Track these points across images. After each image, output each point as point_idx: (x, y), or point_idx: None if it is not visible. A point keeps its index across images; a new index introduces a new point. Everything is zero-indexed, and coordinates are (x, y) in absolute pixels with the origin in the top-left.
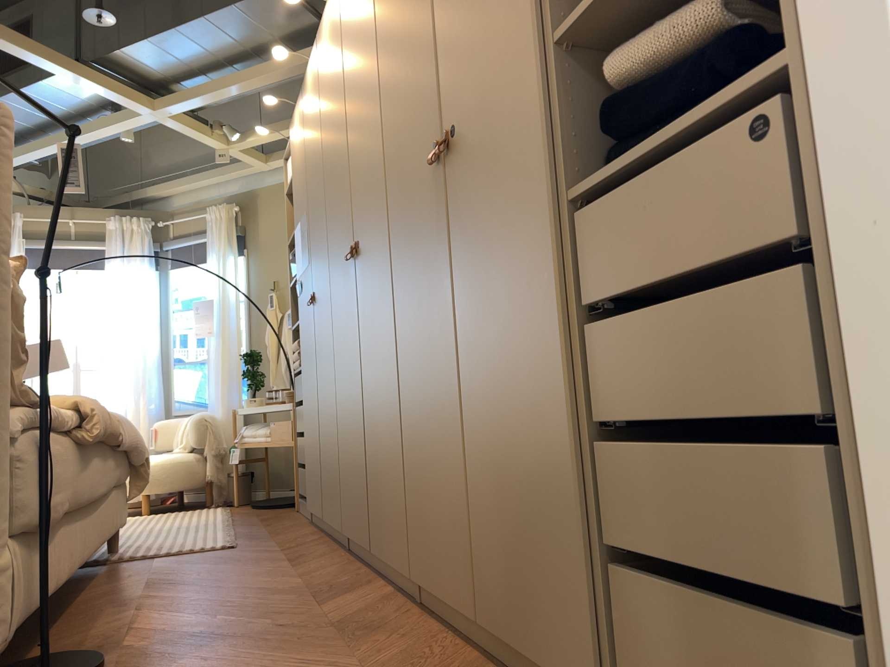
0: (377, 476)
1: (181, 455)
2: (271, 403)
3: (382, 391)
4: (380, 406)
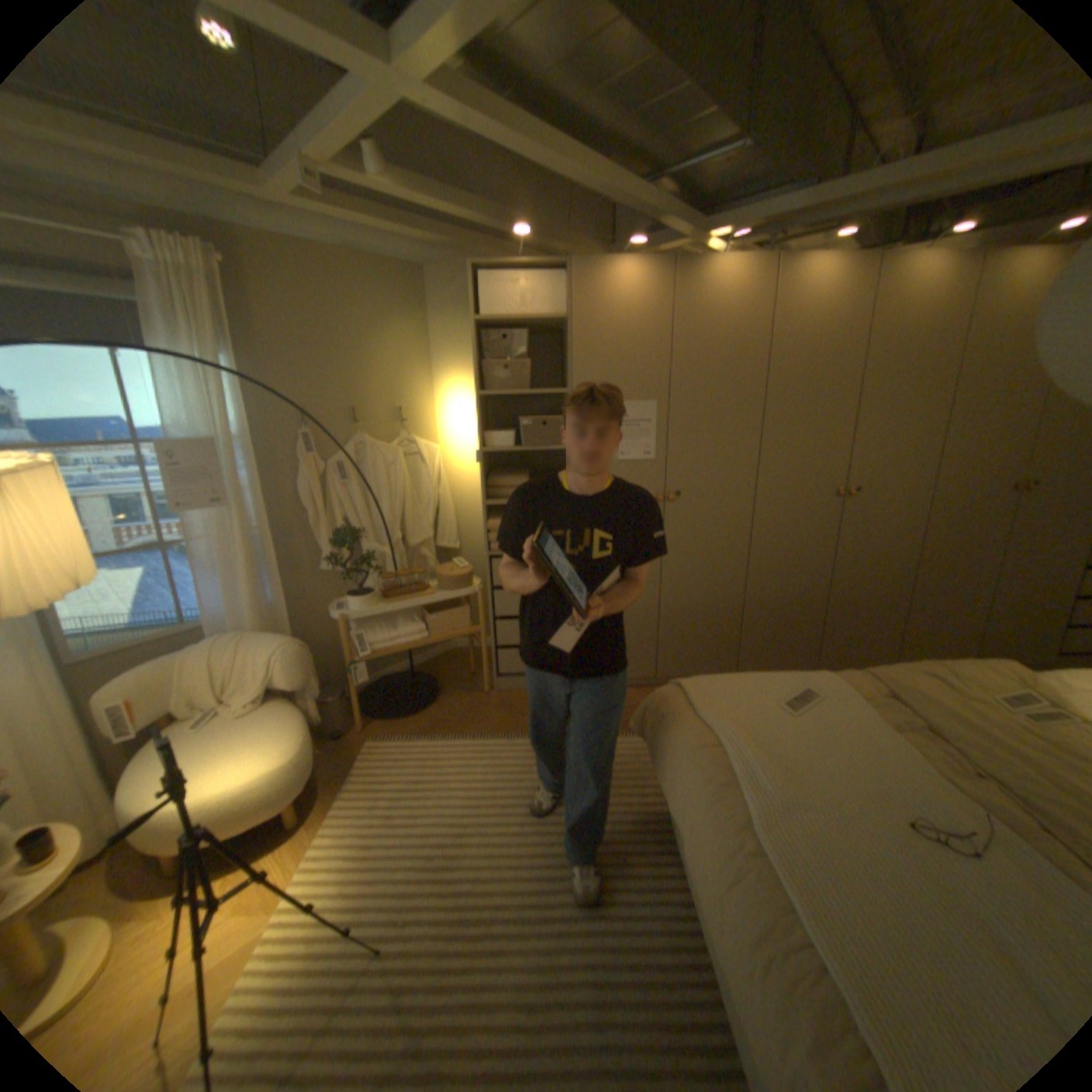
0: (842, 634)
1: (292, 722)
2: (387, 596)
3: (875, 587)
4: (865, 595)
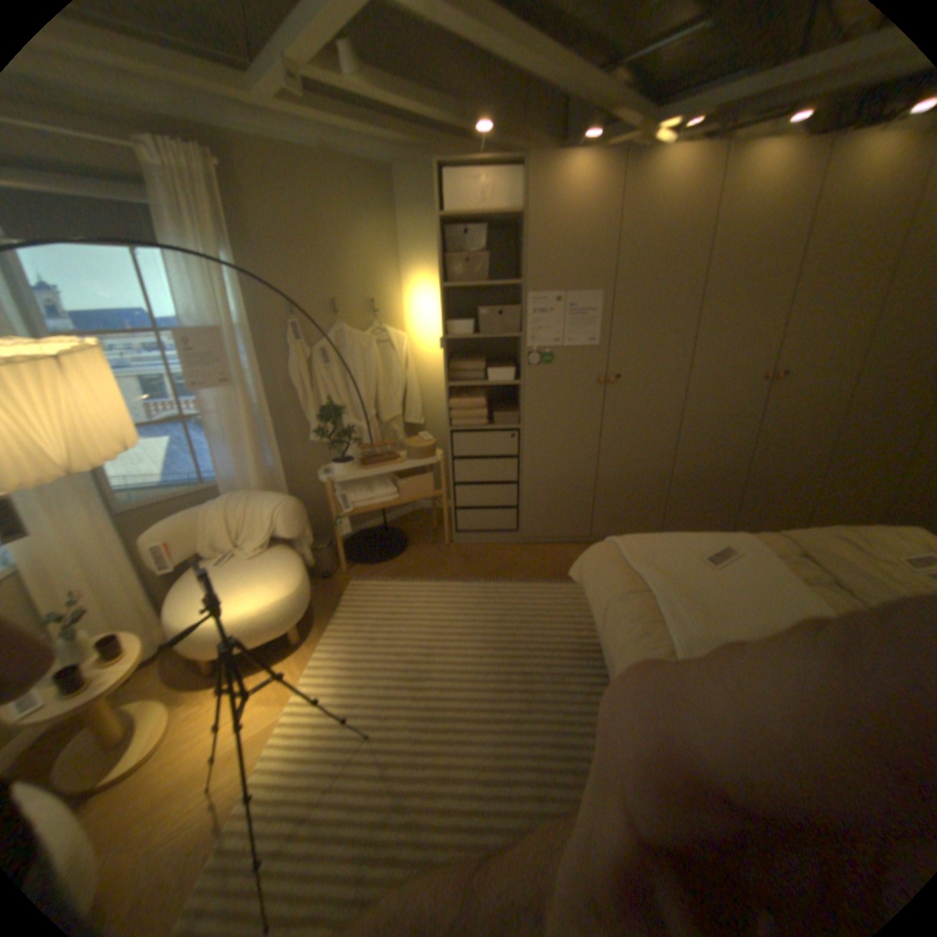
0: (763, 503)
1: (297, 562)
2: (369, 462)
3: (798, 461)
4: (788, 469)
